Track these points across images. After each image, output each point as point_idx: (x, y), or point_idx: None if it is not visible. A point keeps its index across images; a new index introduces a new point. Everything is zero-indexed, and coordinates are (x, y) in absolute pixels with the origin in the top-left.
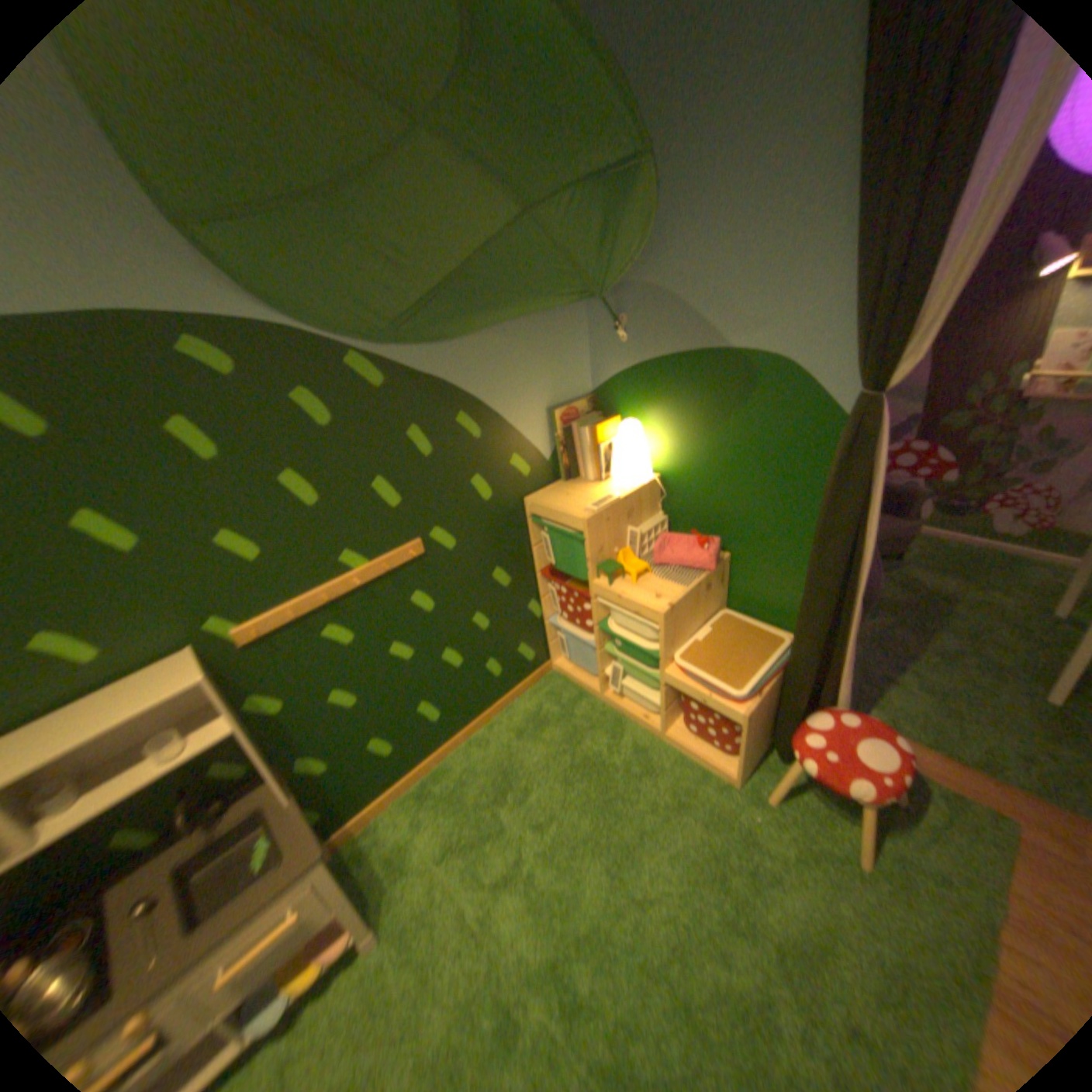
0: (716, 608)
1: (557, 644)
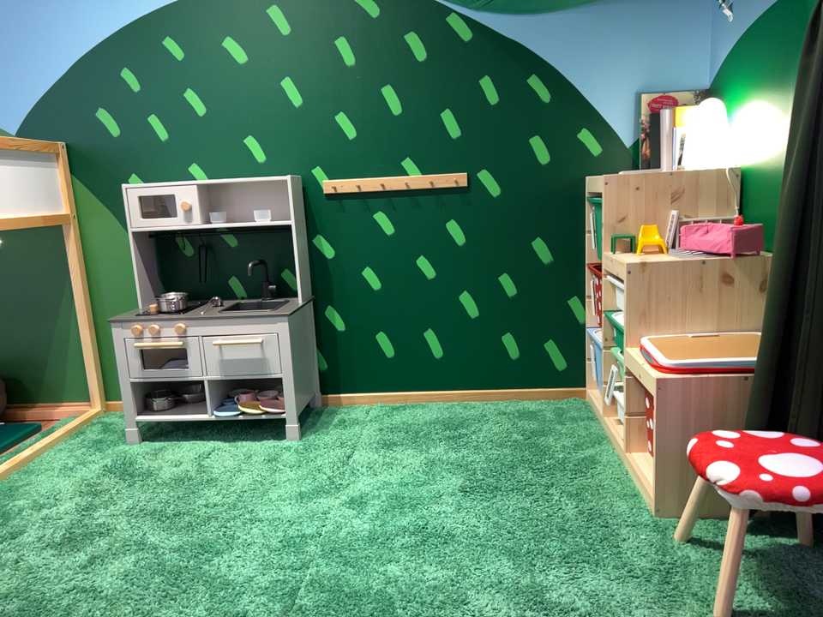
0: (746, 324)
1: (588, 357)
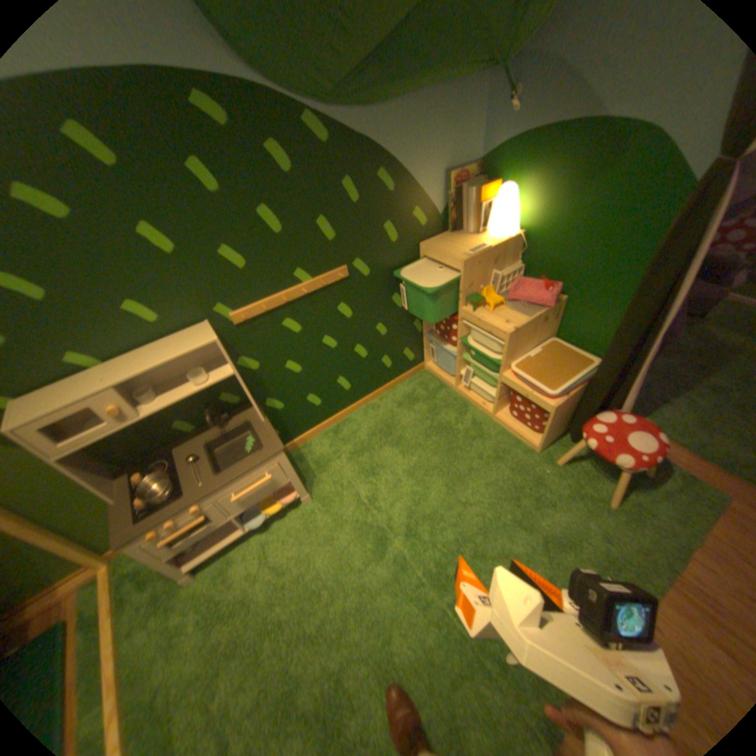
0: (547, 336)
1: (429, 352)
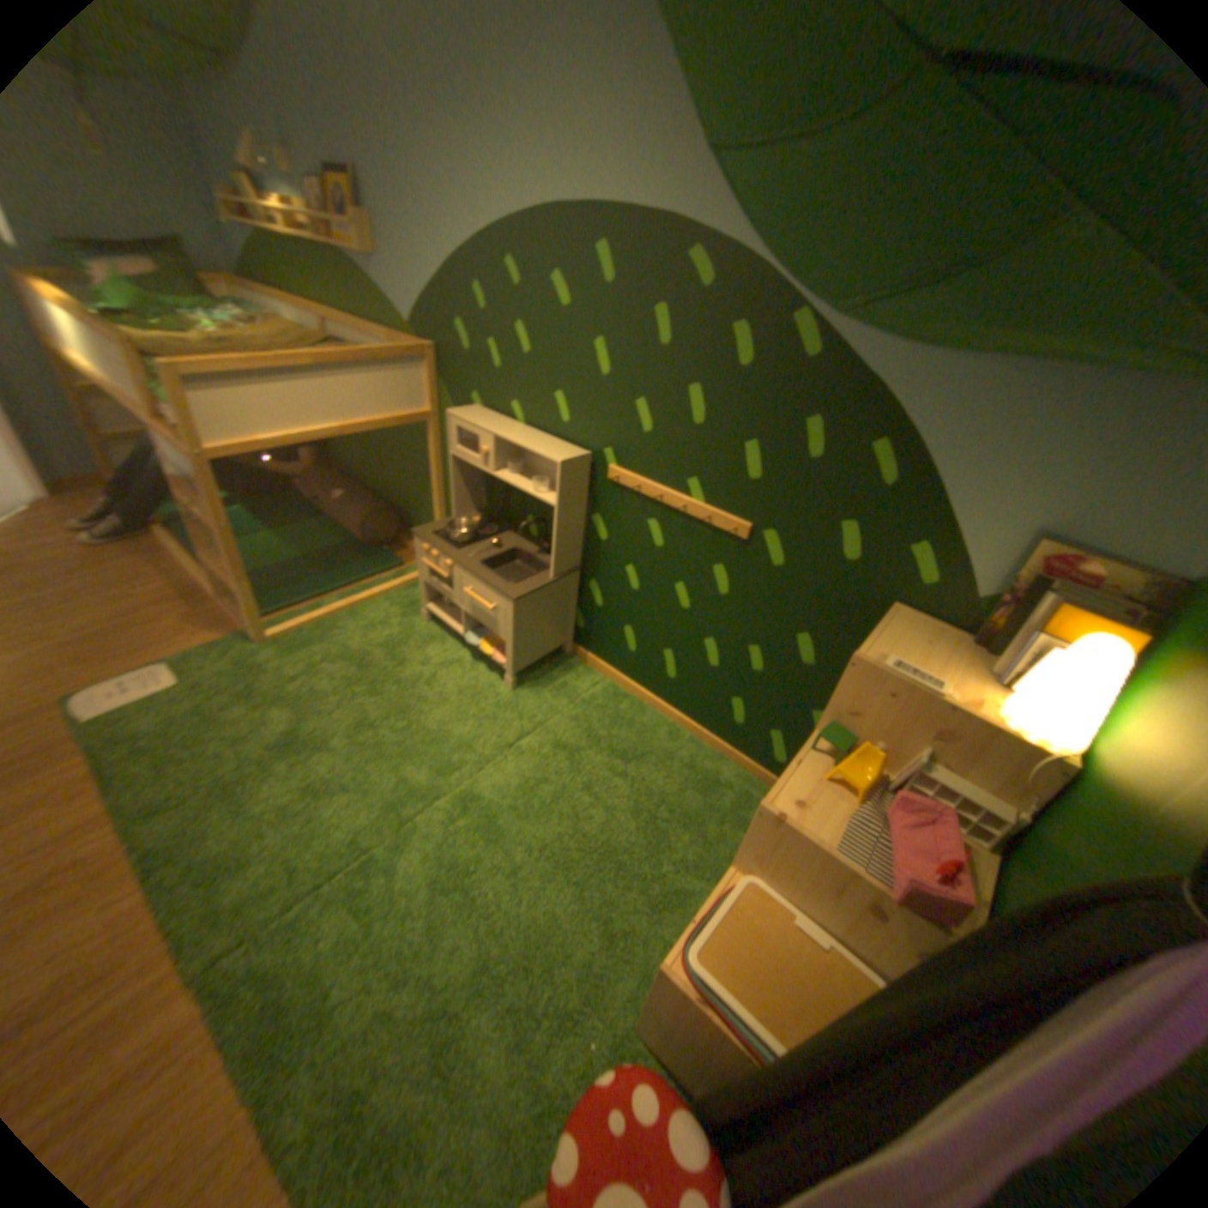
0: (879, 970)
1: None
